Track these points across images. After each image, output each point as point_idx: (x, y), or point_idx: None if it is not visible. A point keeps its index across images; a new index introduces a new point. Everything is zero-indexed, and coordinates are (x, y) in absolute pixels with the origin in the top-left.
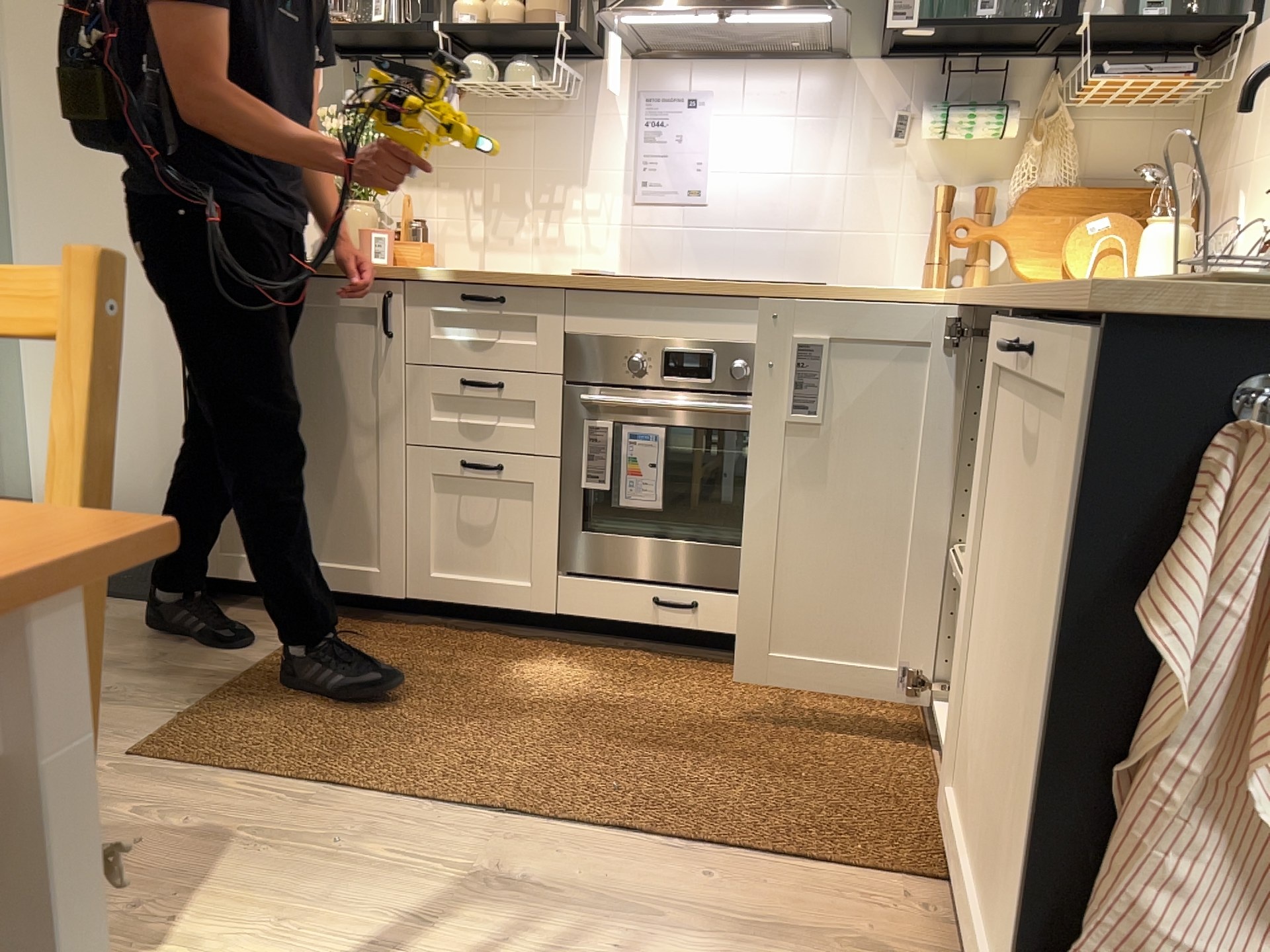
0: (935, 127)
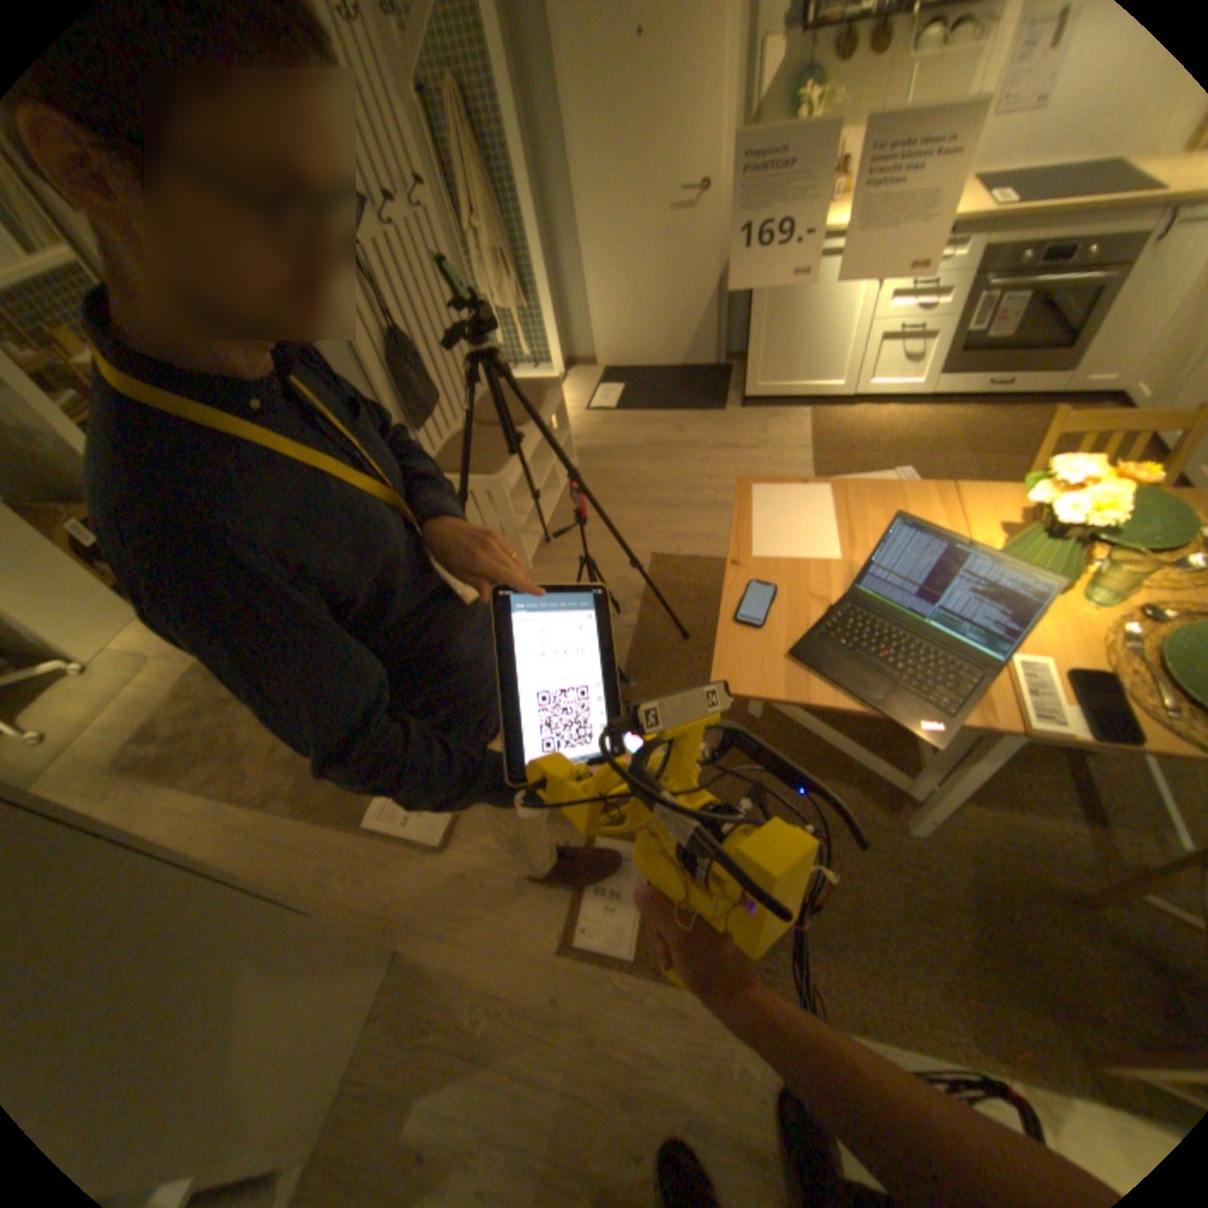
0: None
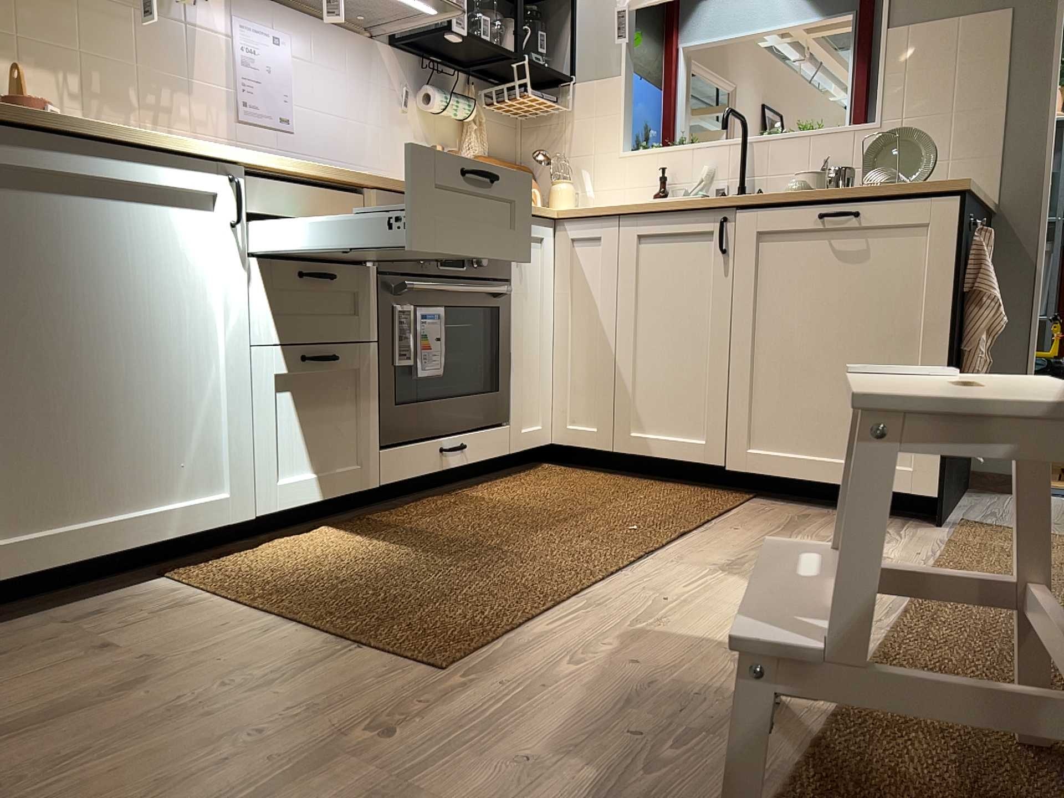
0: (442, 104)
